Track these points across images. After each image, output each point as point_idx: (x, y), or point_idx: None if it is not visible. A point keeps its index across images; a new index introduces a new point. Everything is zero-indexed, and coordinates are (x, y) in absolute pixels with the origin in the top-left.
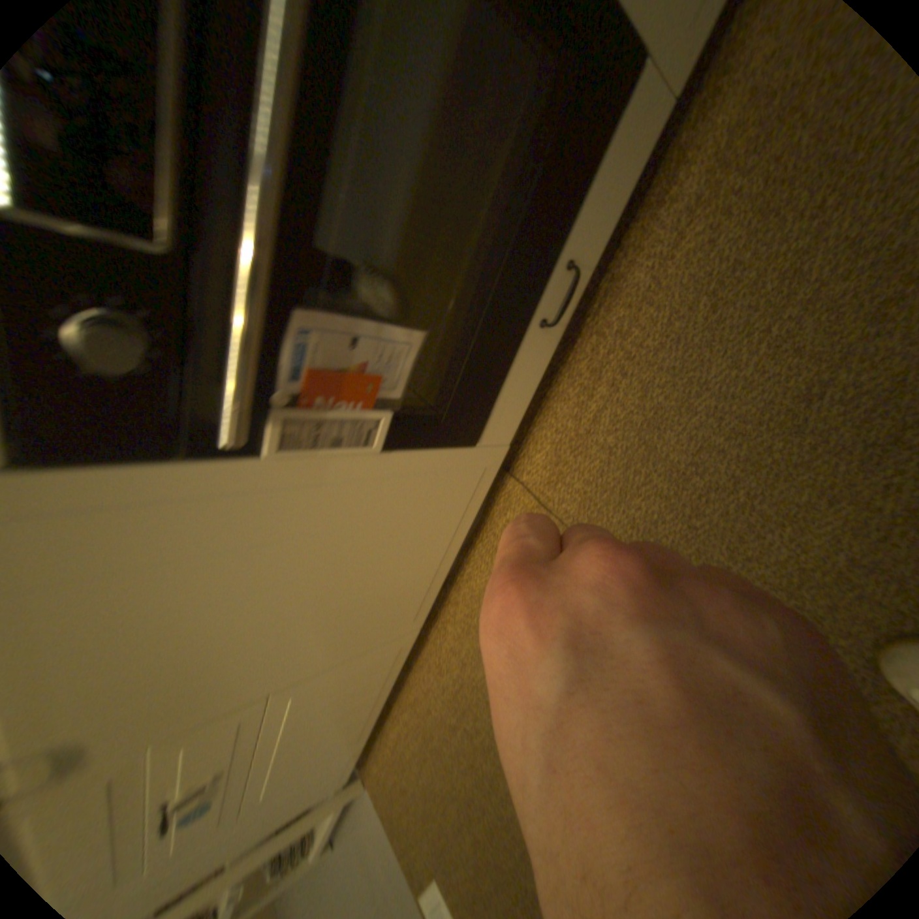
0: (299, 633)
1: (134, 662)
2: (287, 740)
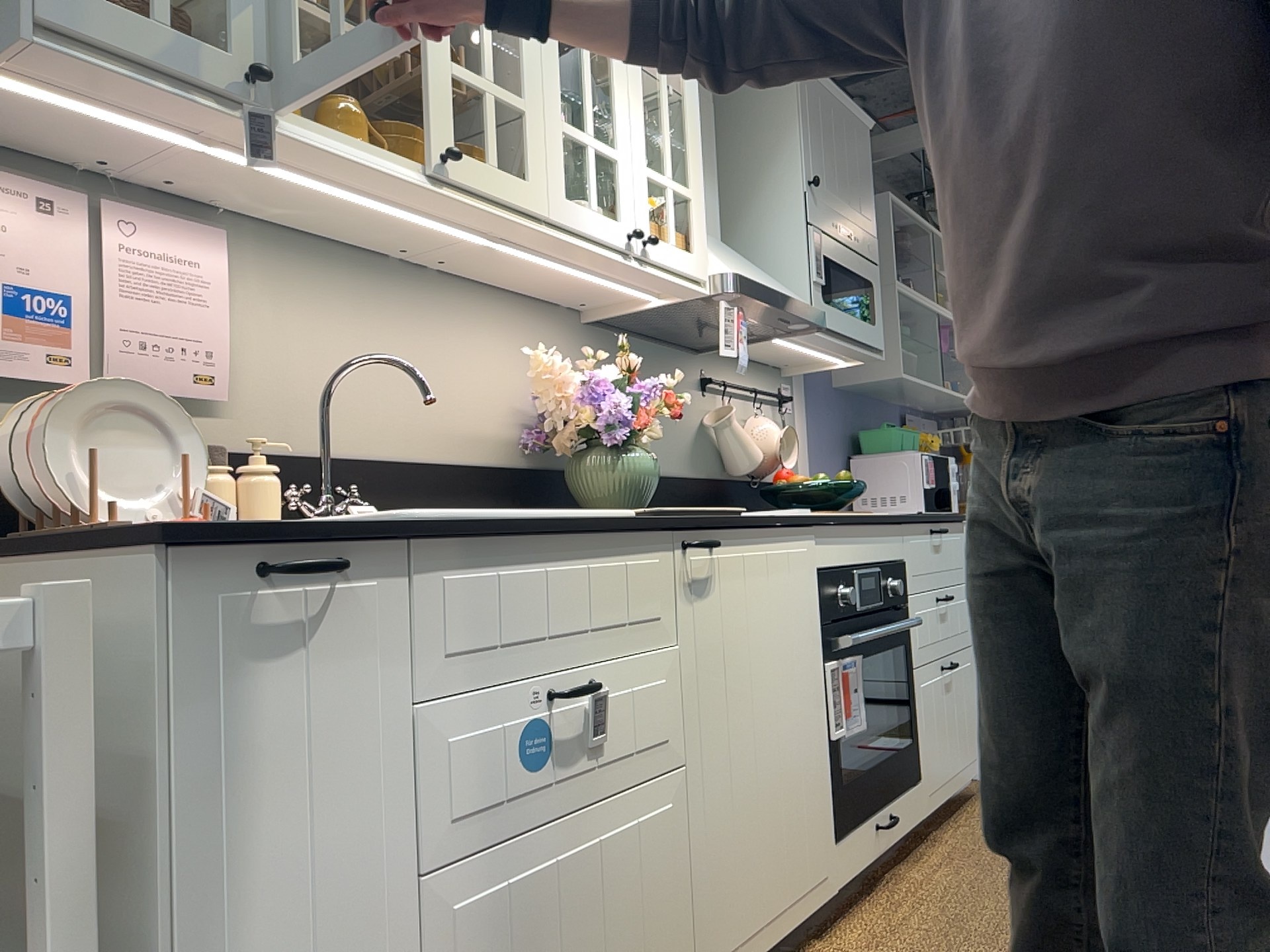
0: (737, 757)
1: (747, 617)
2: (586, 860)
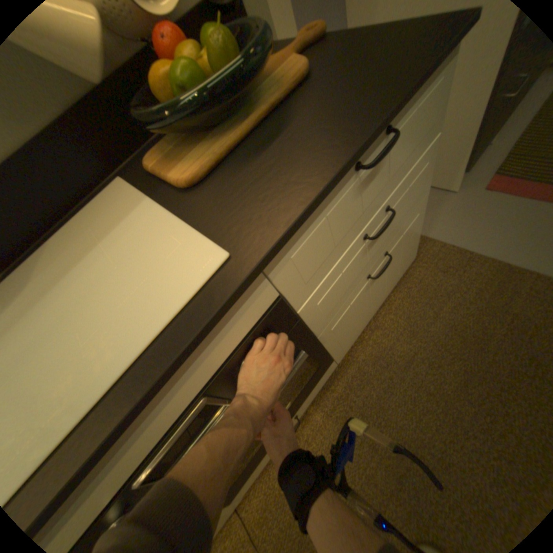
0: None
1: None
2: None
